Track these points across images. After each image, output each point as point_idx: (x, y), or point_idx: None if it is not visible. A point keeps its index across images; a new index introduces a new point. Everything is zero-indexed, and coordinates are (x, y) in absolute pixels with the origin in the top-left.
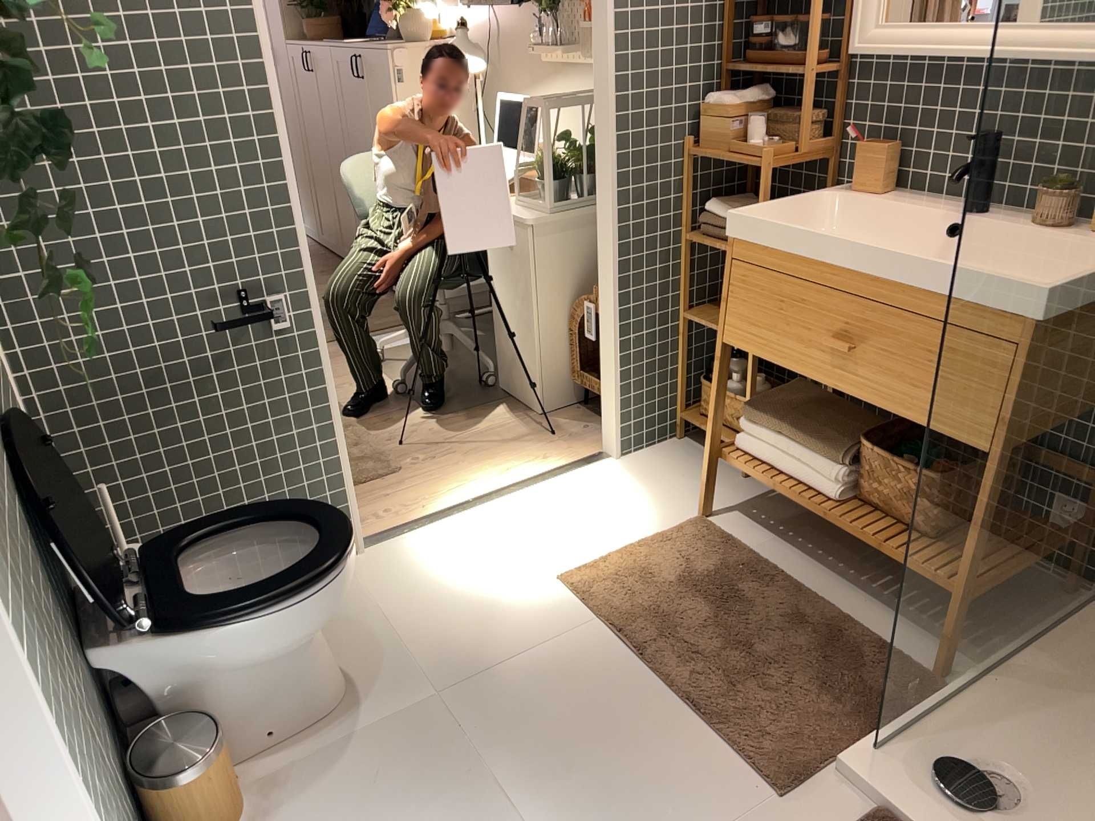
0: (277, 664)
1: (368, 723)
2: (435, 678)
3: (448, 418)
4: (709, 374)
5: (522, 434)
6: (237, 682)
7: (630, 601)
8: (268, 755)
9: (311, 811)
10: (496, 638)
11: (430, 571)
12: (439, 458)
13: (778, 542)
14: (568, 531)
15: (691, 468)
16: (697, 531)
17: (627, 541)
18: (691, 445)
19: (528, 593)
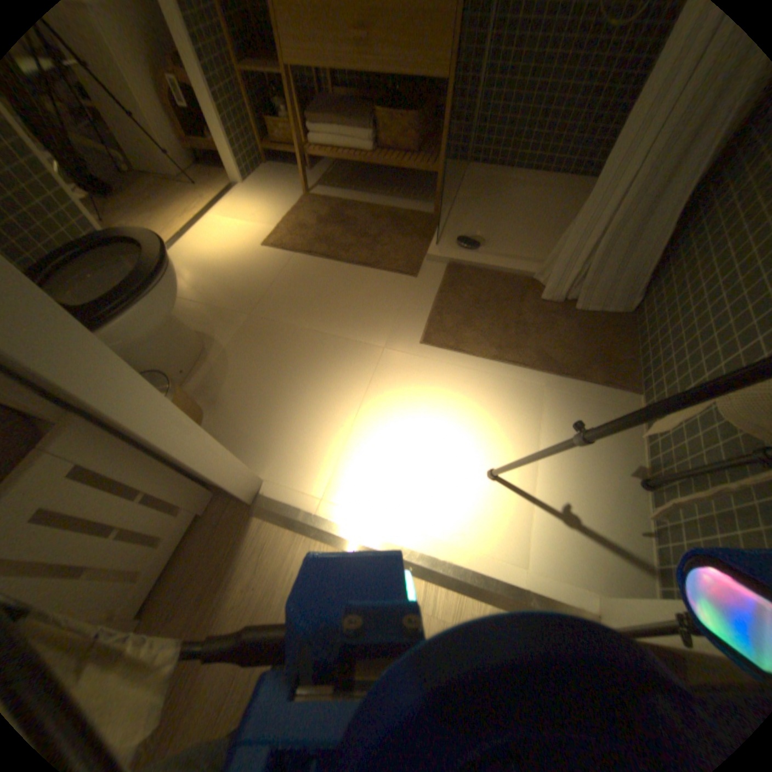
0: (154, 331)
1: (220, 341)
2: (237, 308)
3: (120, 194)
4: (263, 114)
5: (175, 187)
6: (139, 349)
7: (300, 239)
8: (181, 379)
9: (227, 384)
10: (251, 280)
11: (188, 269)
12: (135, 216)
13: (345, 189)
14: (245, 222)
15: (282, 173)
16: (307, 199)
17: (278, 215)
18: (273, 163)
19: (250, 256)
